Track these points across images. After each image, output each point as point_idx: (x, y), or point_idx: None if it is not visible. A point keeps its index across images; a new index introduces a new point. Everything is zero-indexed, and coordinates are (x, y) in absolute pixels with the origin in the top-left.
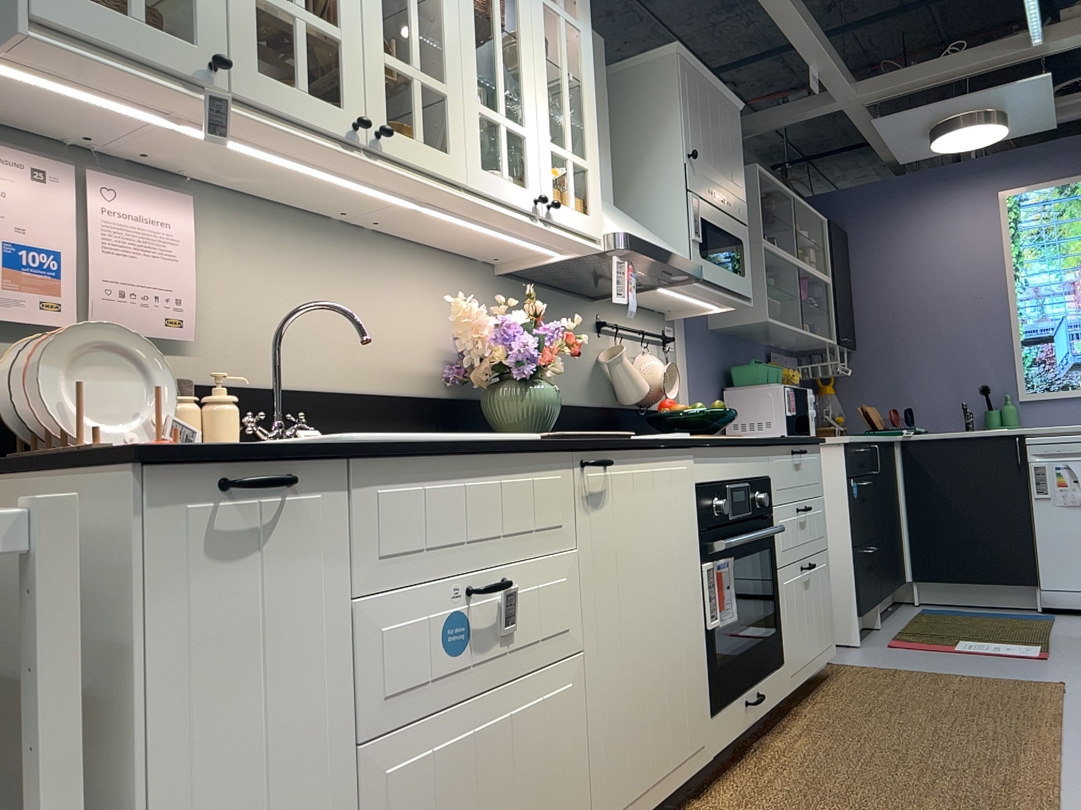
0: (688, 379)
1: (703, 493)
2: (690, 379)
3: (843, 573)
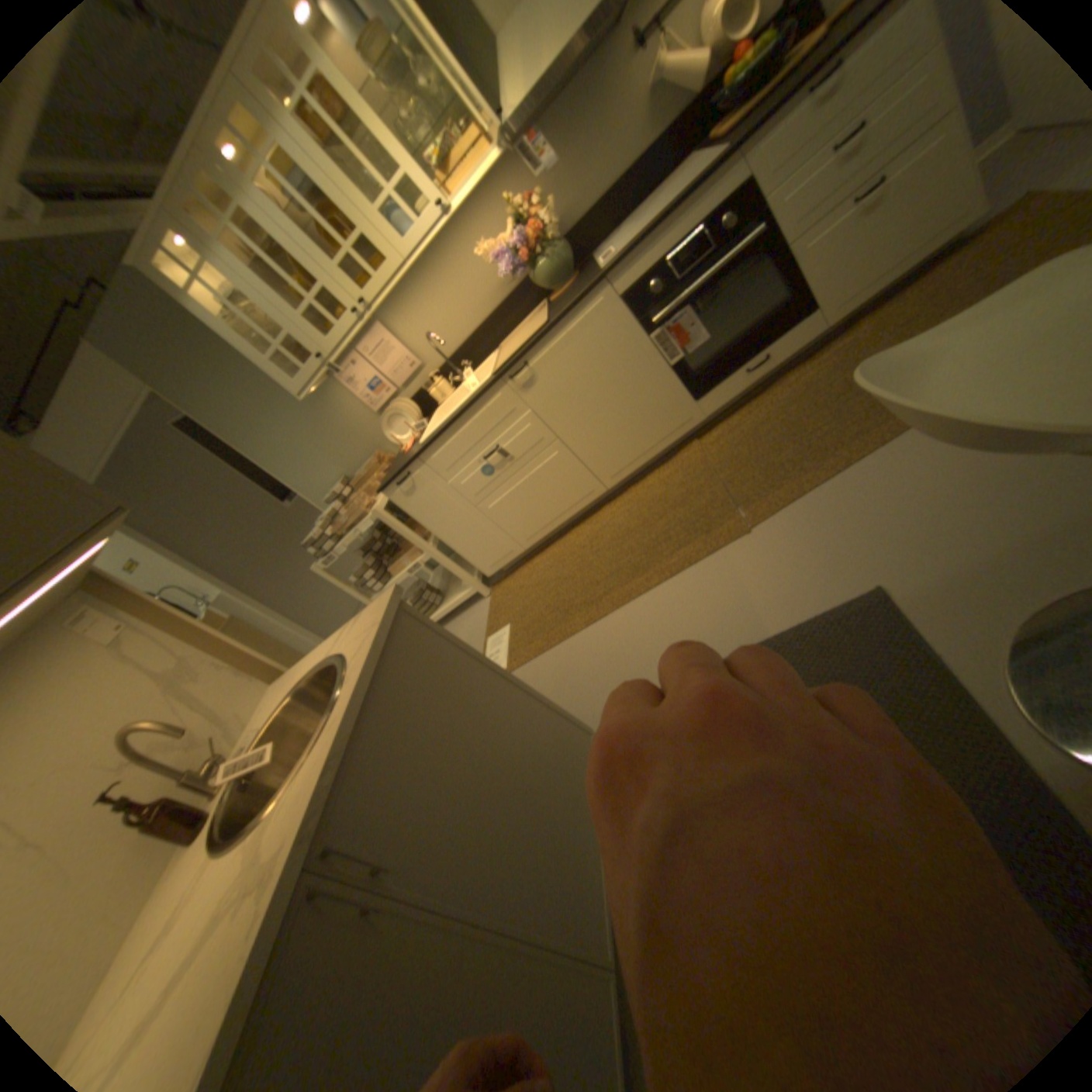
0: None
1: (631, 293)
2: None
3: None
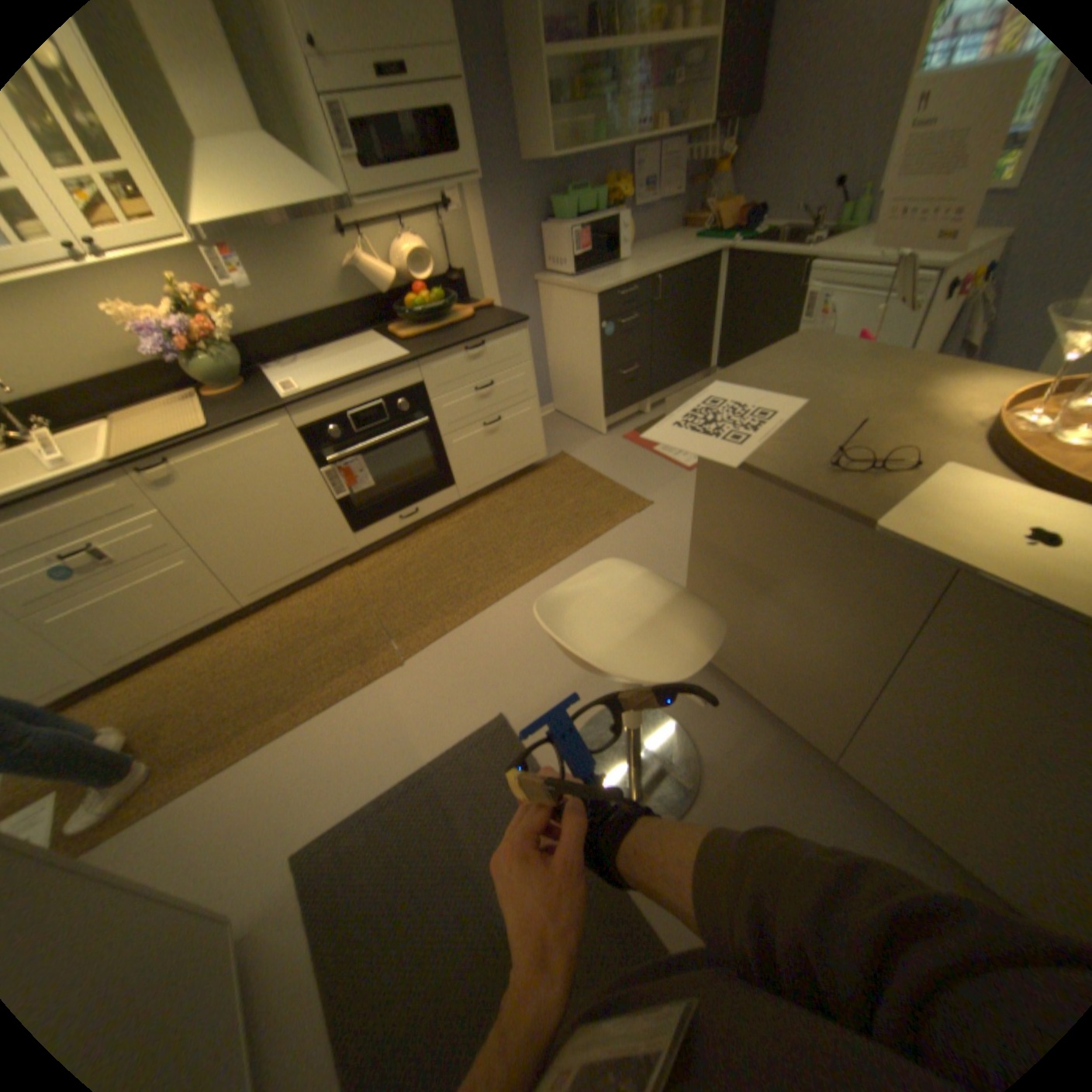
0: (482, 230)
1: (308, 431)
2: (487, 229)
3: (597, 390)
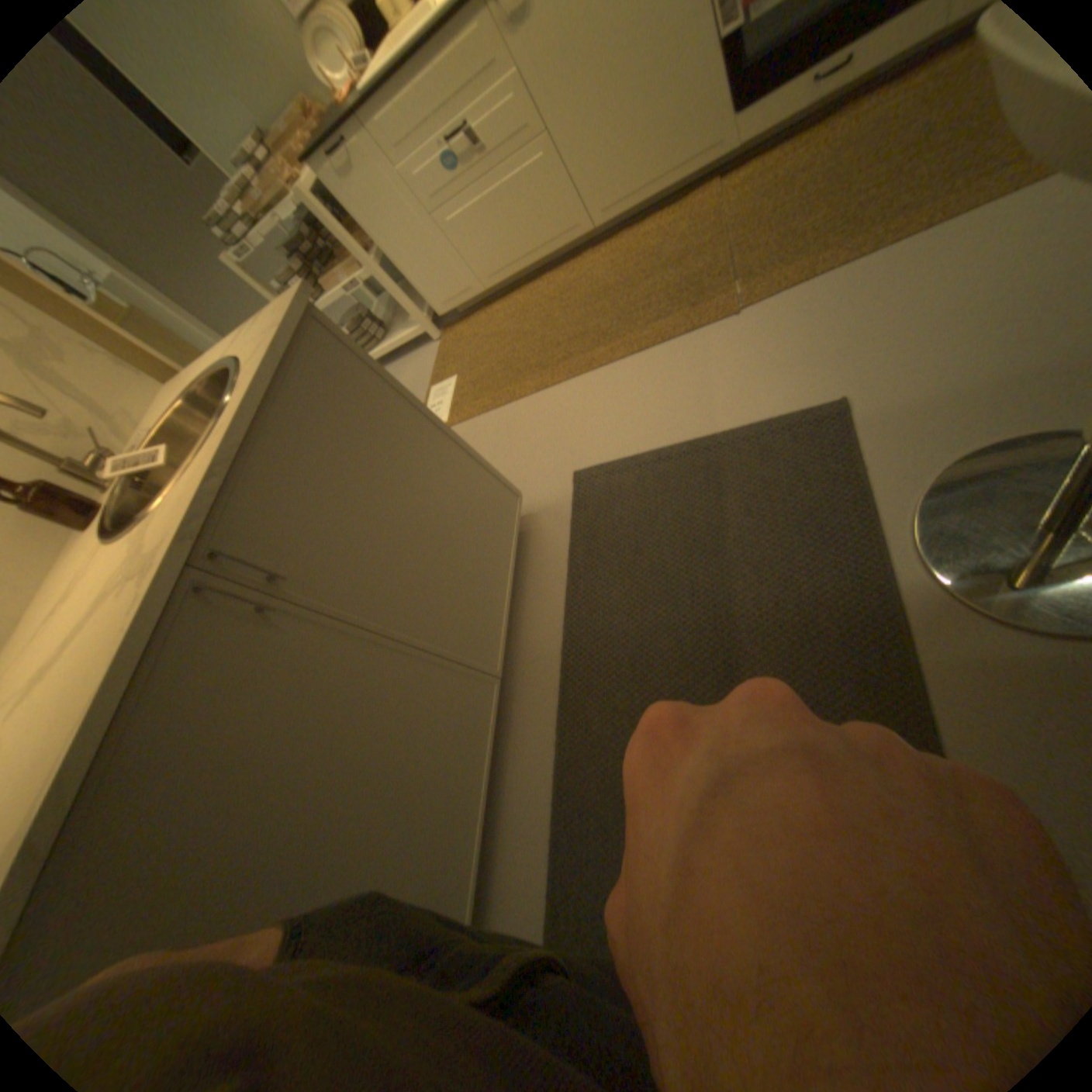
0: None
1: None
2: None
3: None
